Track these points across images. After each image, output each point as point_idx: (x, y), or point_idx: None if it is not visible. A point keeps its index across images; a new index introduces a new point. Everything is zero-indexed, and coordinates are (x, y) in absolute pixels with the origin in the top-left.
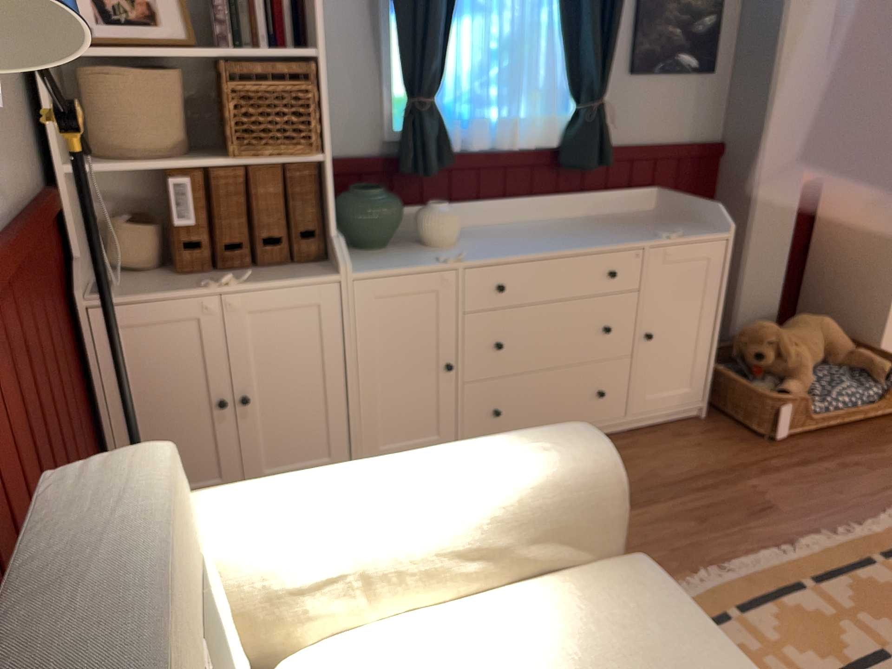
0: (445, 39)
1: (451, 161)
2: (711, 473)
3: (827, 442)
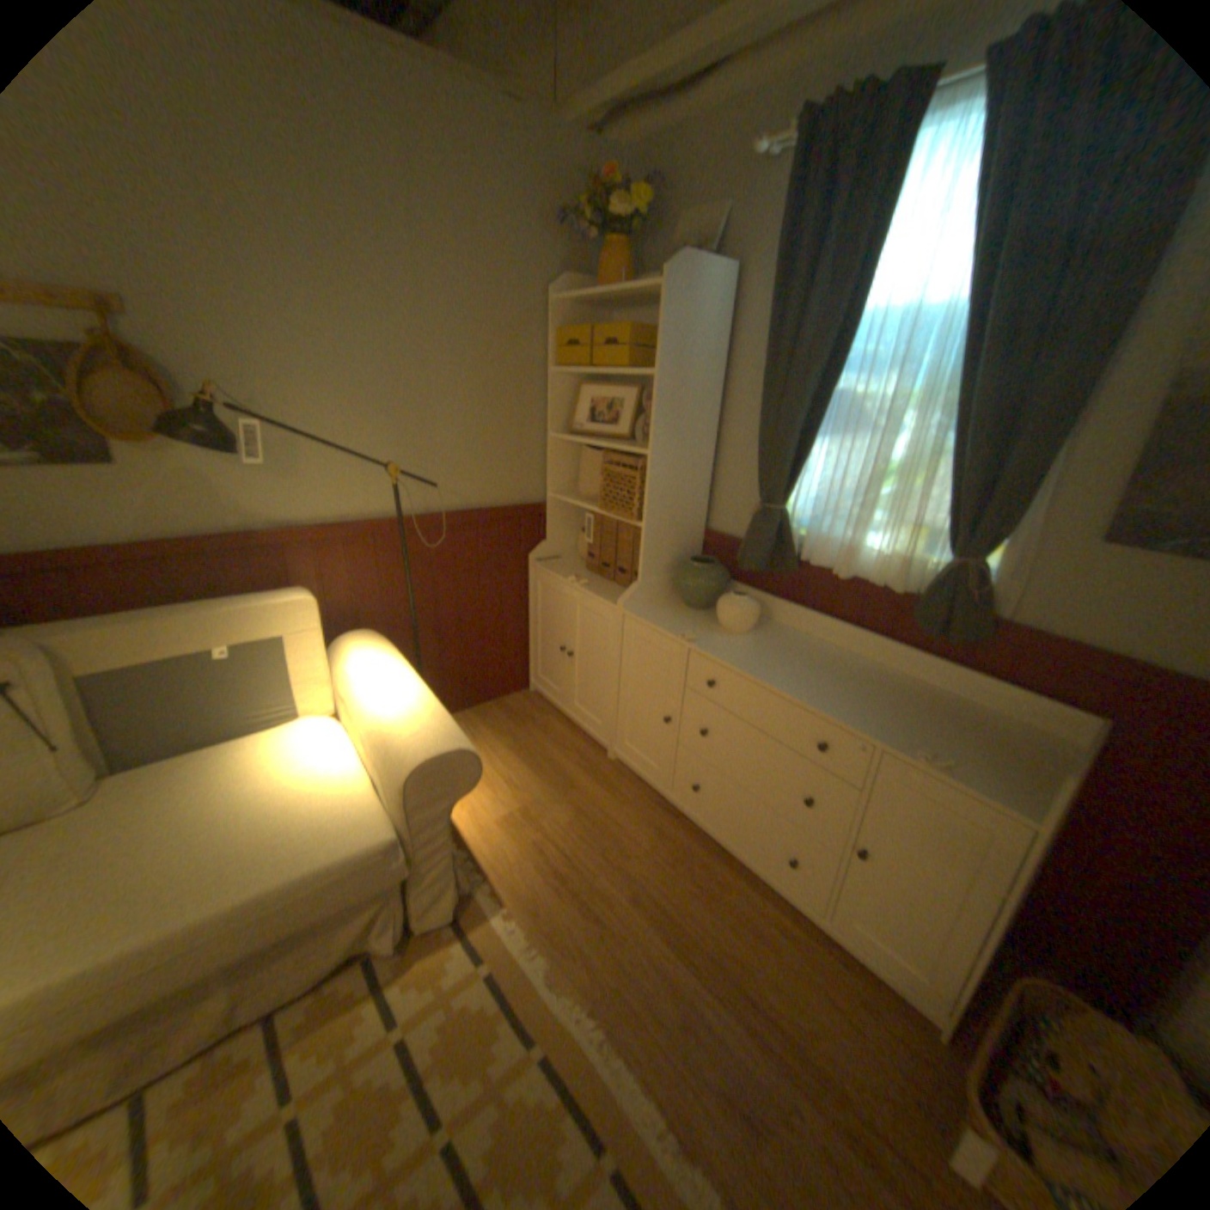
0: (799, 455)
1: (795, 567)
2: (798, 1047)
3: None
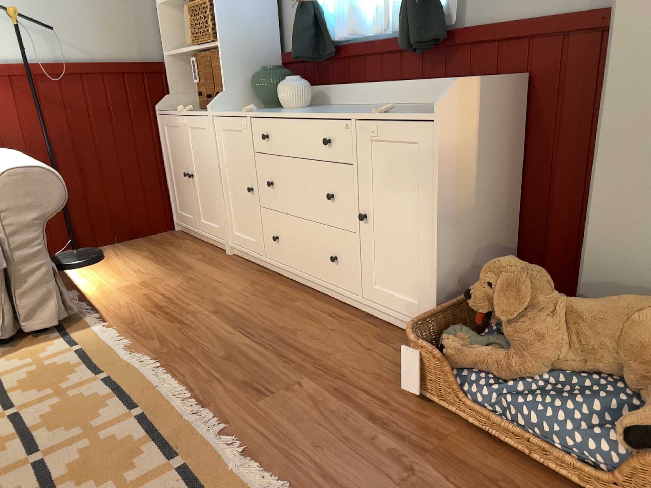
0: None
1: (331, 50)
2: (314, 359)
3: (462, 442)
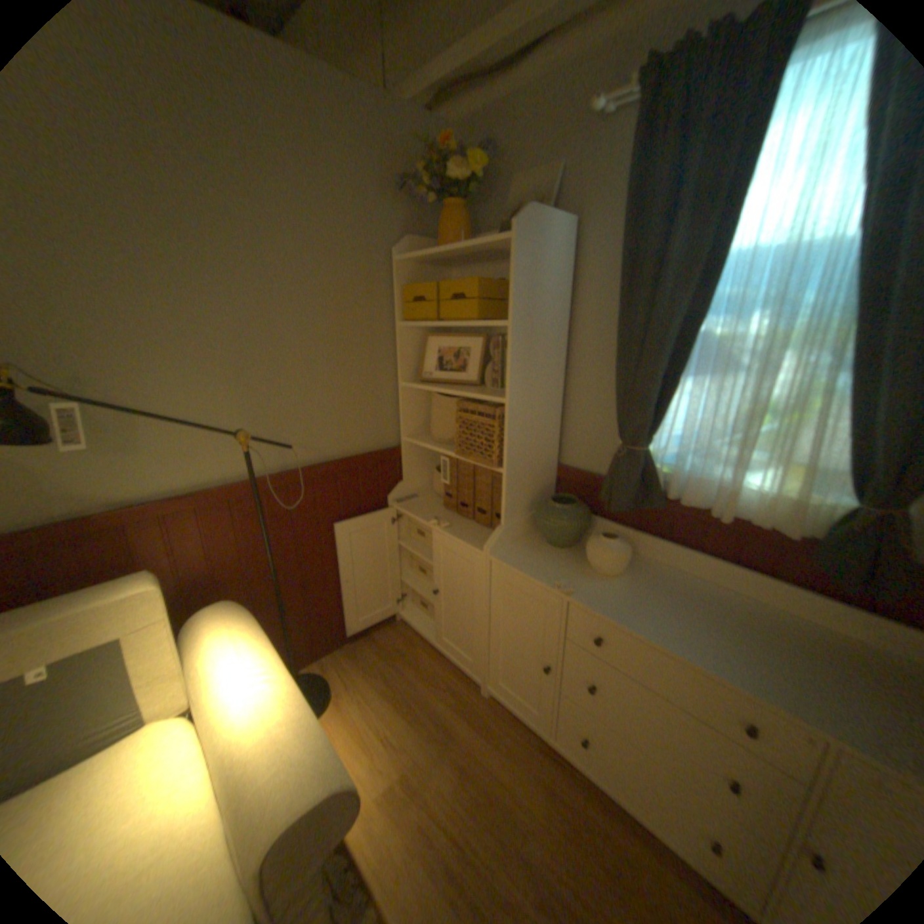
0: (664, 398)
1: (663, 505)
2: None
3: None
